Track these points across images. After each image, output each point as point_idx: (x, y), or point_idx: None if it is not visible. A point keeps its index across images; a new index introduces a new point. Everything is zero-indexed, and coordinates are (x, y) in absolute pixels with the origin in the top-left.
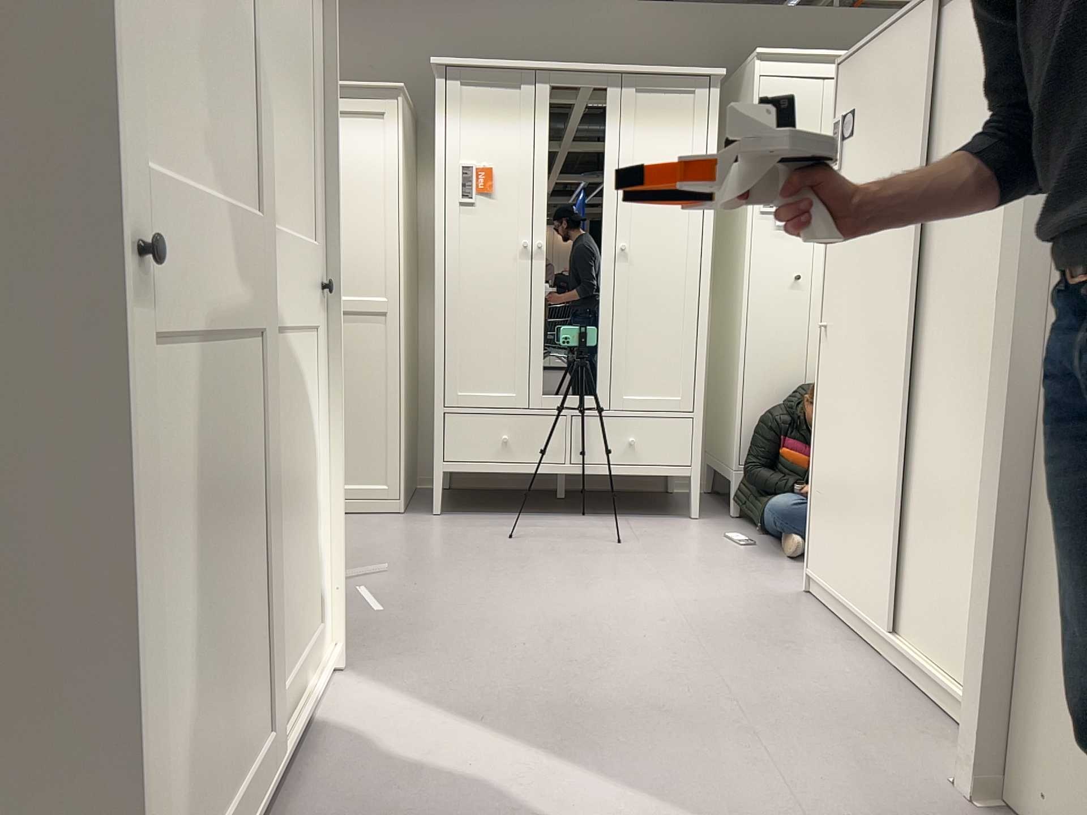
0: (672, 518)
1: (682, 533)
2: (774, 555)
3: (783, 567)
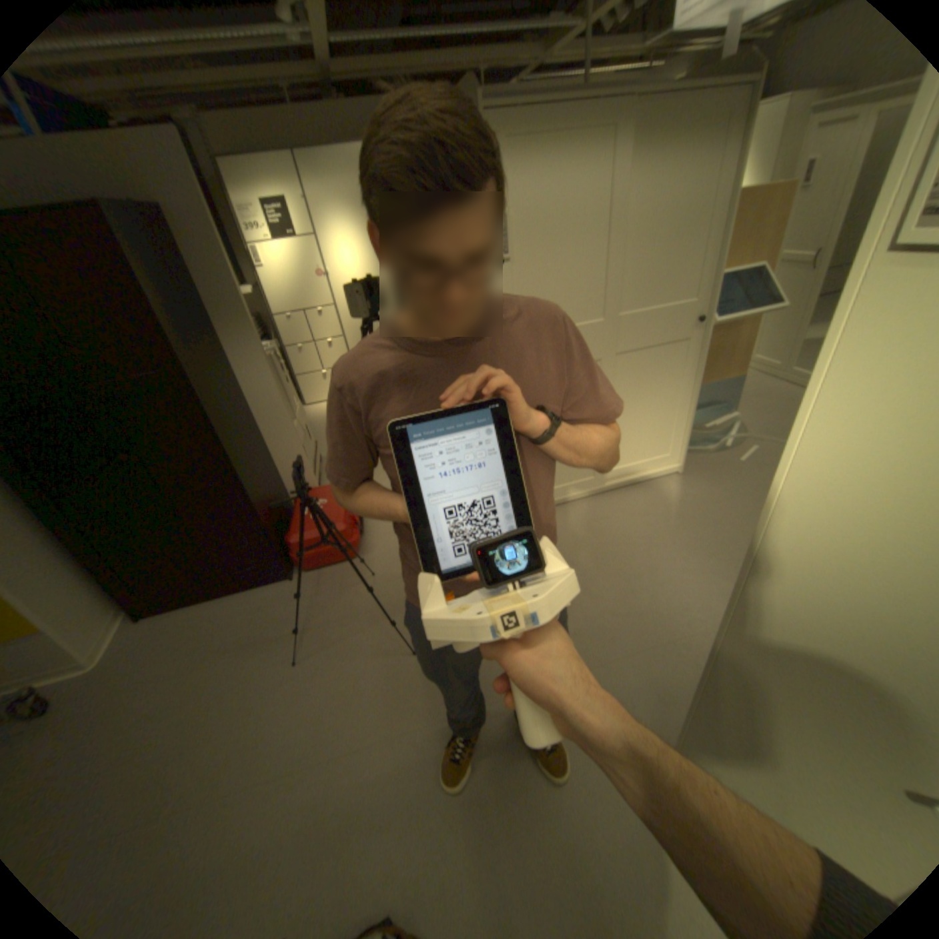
0: None
1: None
2: None
3: None
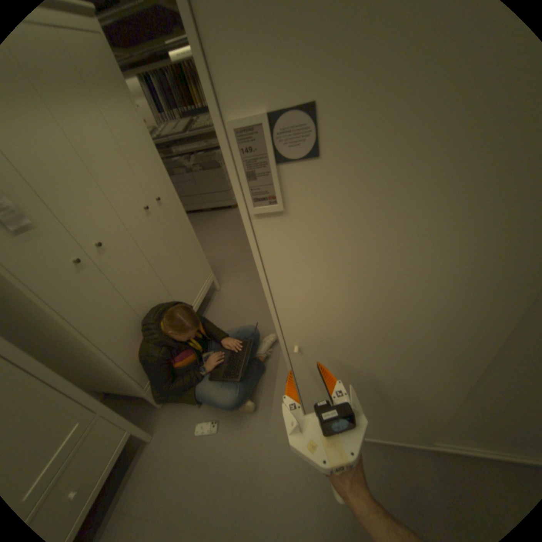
0: (136, 461)
1: (173, 472)
2: (237, 420)
3: (260, 426)
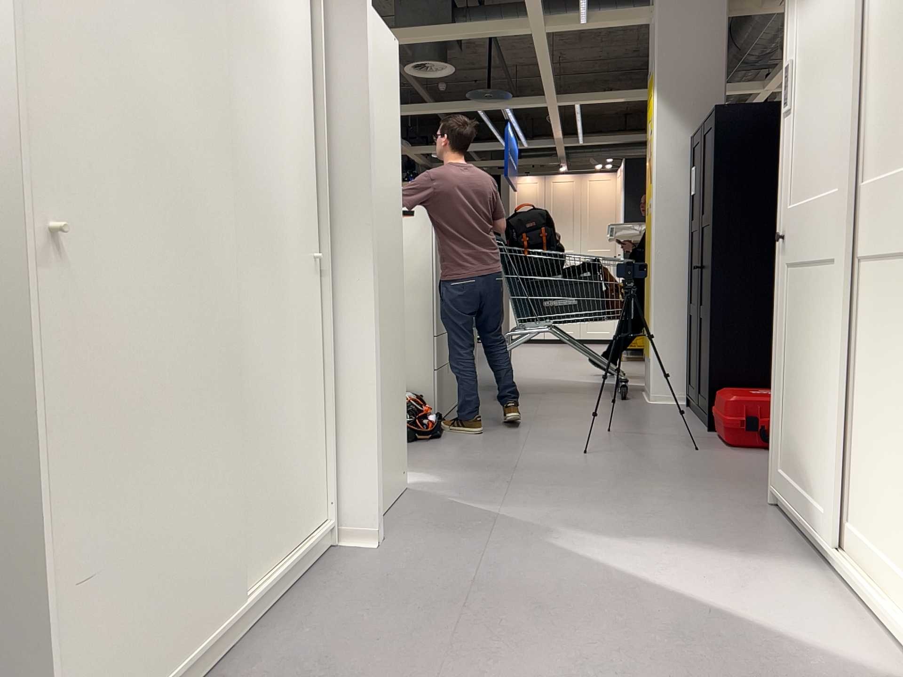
0: None
1: None
2: None
3: None
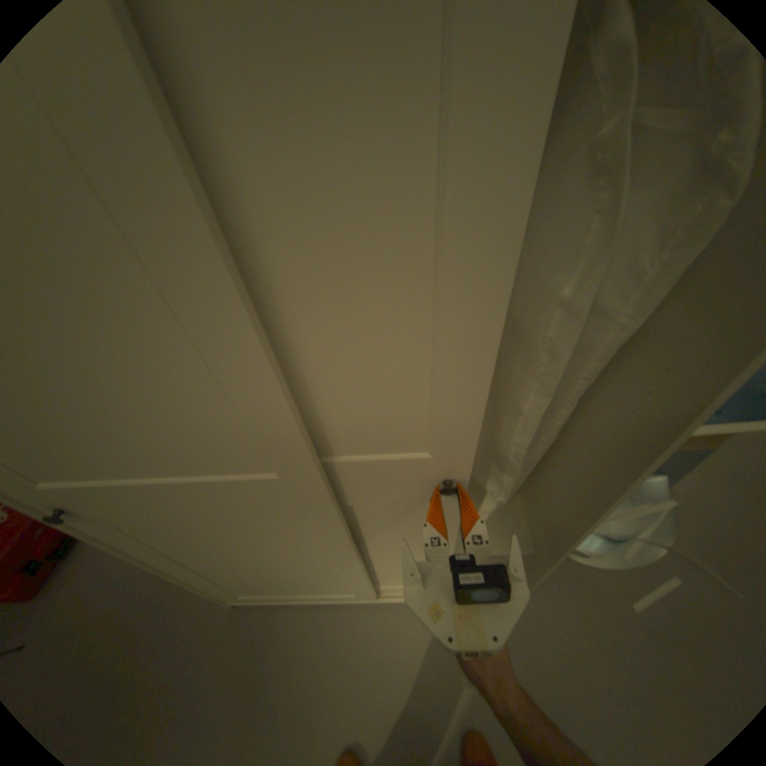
0: None
1: None
2: None
3: None
